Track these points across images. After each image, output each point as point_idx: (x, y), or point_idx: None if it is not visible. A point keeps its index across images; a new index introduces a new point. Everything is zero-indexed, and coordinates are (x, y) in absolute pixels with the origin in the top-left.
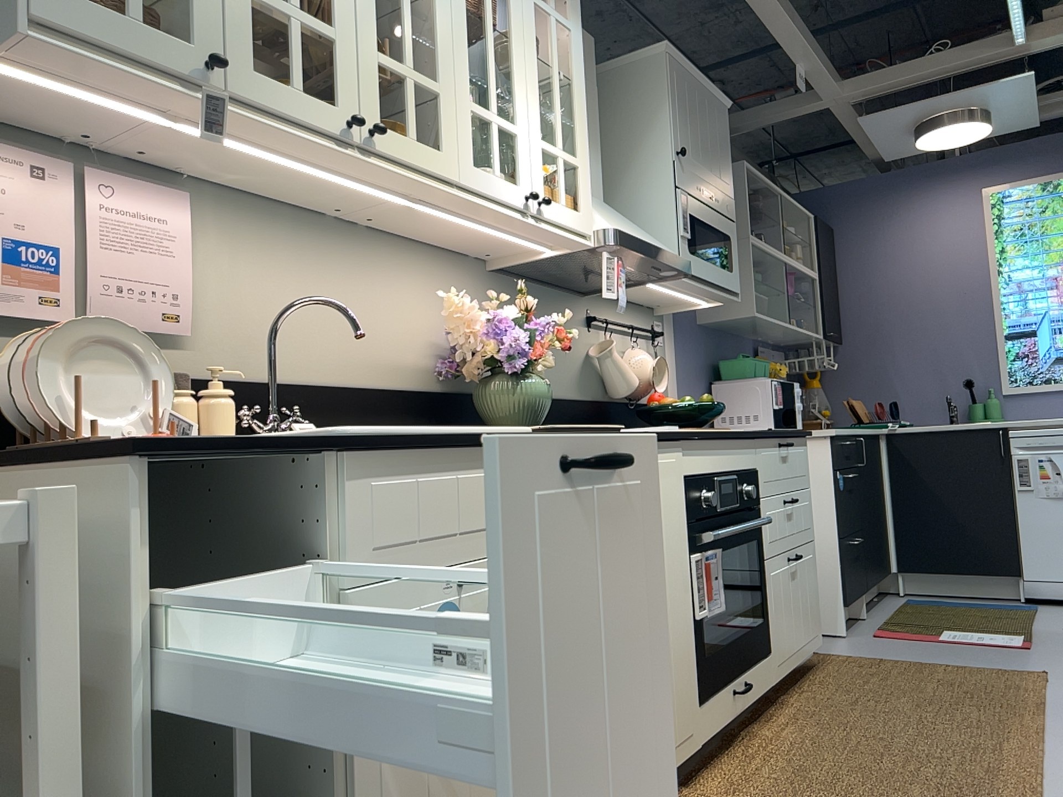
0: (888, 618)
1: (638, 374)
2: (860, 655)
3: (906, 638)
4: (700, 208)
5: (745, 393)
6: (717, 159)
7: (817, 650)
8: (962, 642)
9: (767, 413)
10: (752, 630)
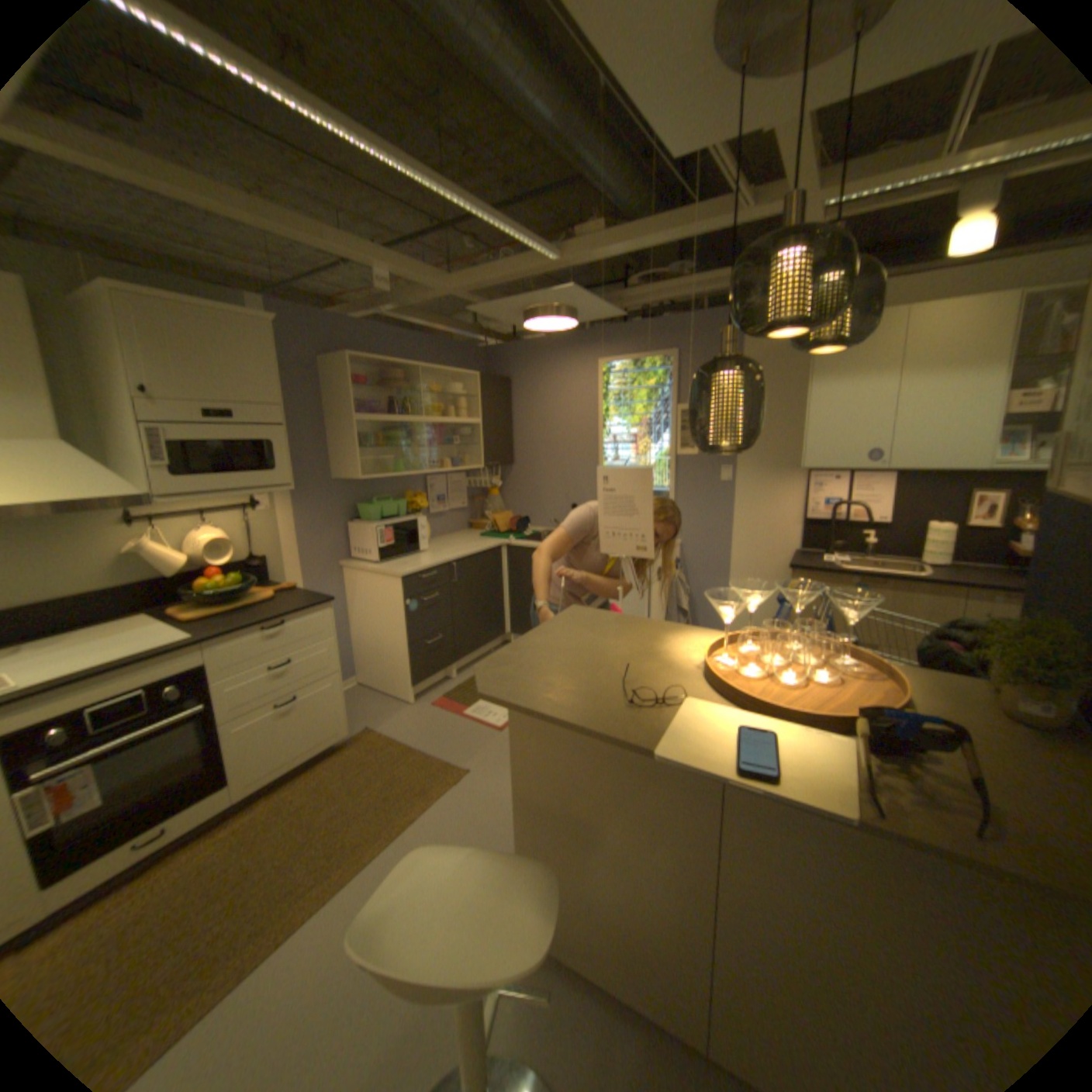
0: (466, 681)
1: (184, 557)
2: (385, 737)
3: (445, 711)
4: (197, 430)
5: (365, 532)
6: (239, 375)
7: (371, 725)
8: (470, 720)
9: (377, 549)
10: (179, 789)
